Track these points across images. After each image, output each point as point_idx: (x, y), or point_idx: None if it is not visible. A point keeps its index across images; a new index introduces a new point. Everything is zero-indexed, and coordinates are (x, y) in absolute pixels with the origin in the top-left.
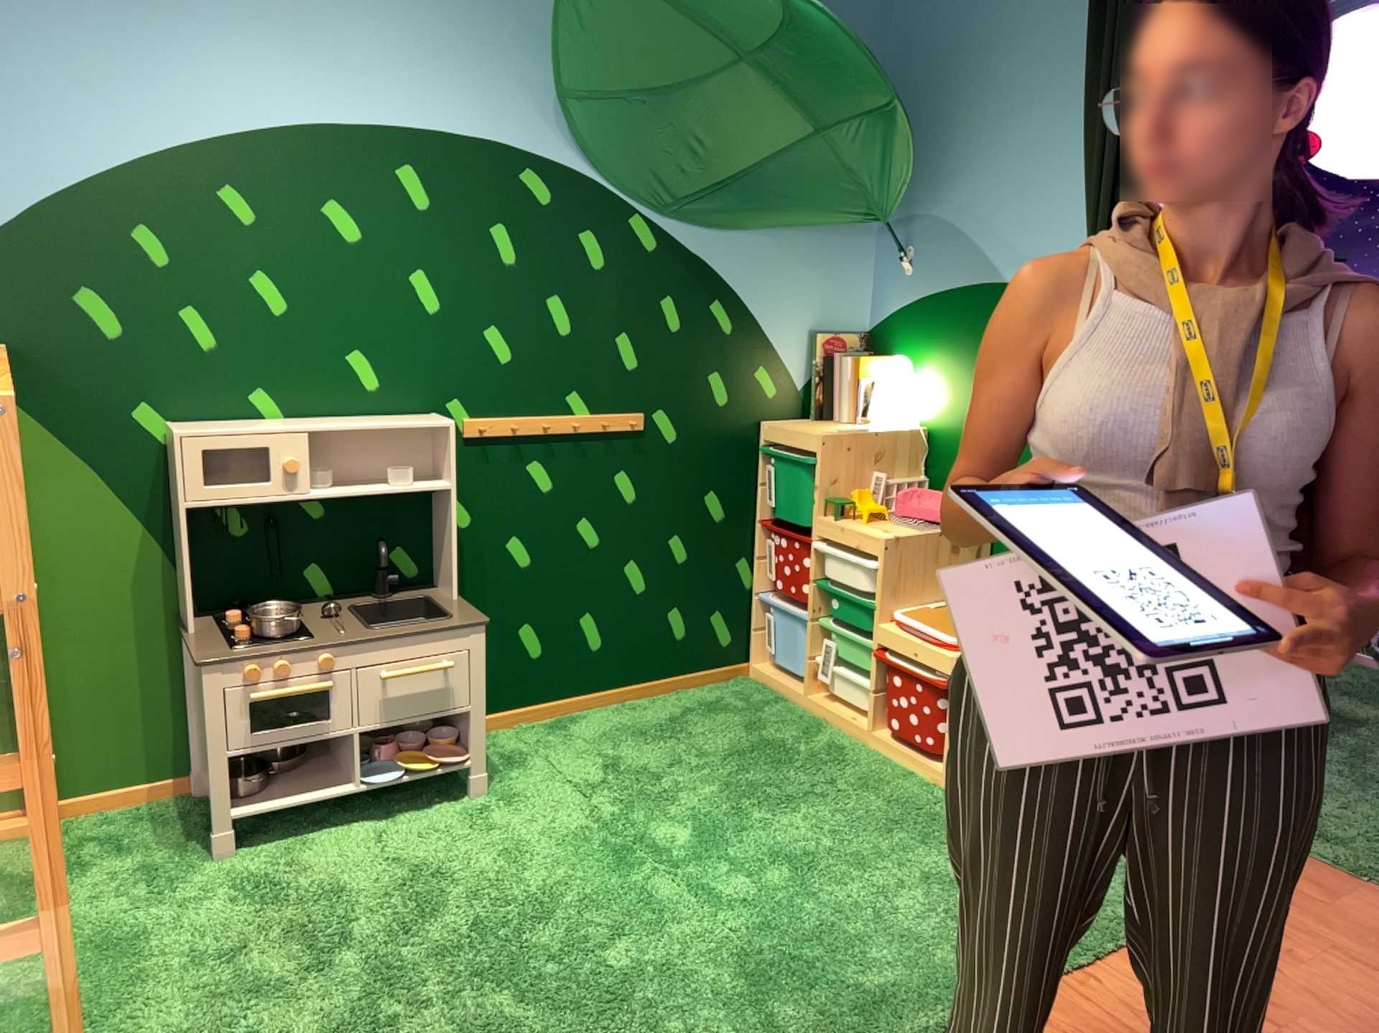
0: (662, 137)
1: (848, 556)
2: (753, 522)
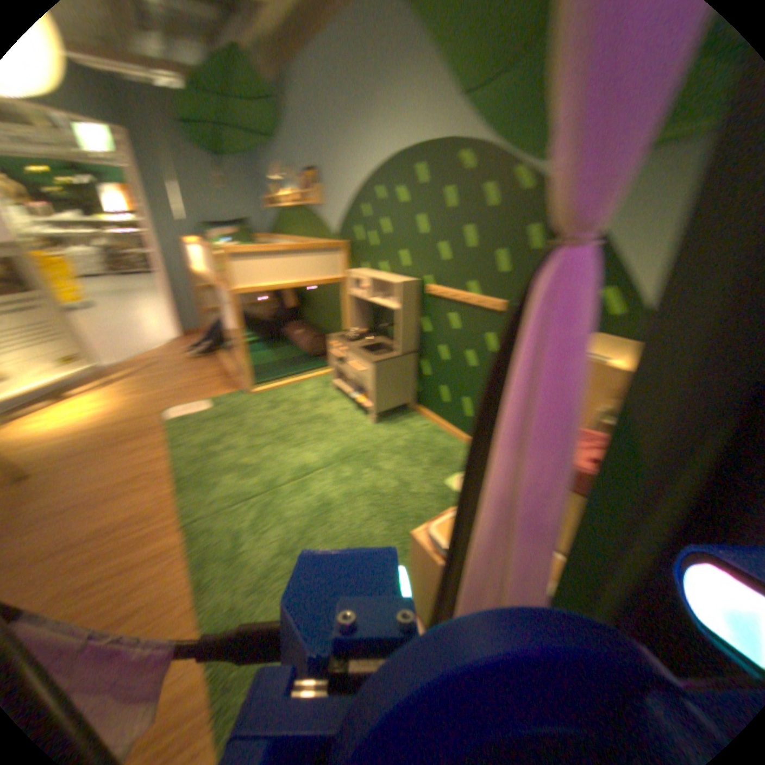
0: (523, 85)
1: None
2: None
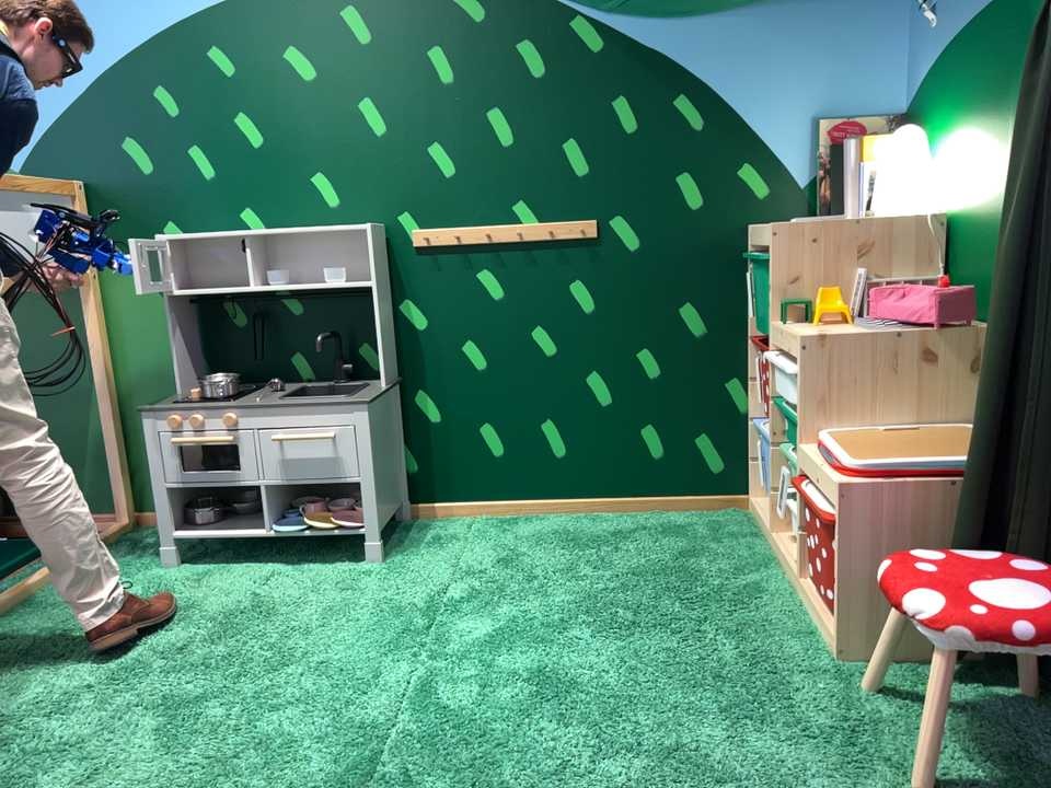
0: None
1: (790, 365)
2: (746, 339)
